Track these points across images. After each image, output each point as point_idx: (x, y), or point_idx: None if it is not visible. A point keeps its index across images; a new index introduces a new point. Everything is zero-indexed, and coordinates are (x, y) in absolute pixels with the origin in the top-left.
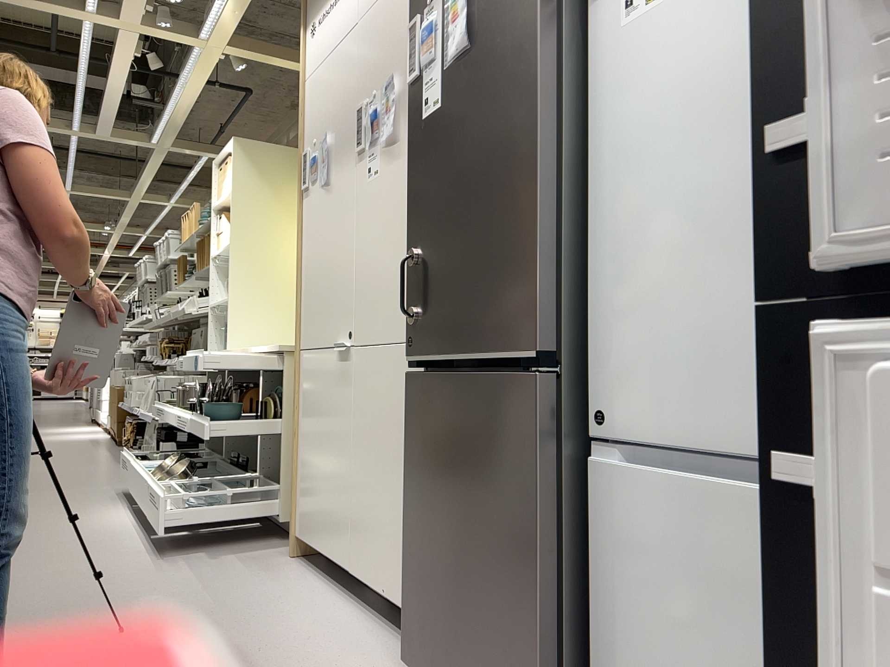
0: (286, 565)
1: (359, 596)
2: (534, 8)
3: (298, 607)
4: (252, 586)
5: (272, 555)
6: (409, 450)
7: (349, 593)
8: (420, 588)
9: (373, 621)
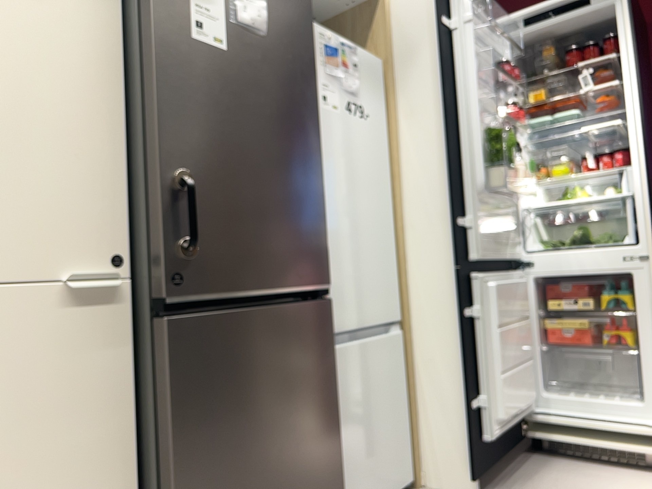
0: None
1: None
2: (312, 62)
3: None
4: None
5: None
6: (179, 409)
7: None
8: None
9: None
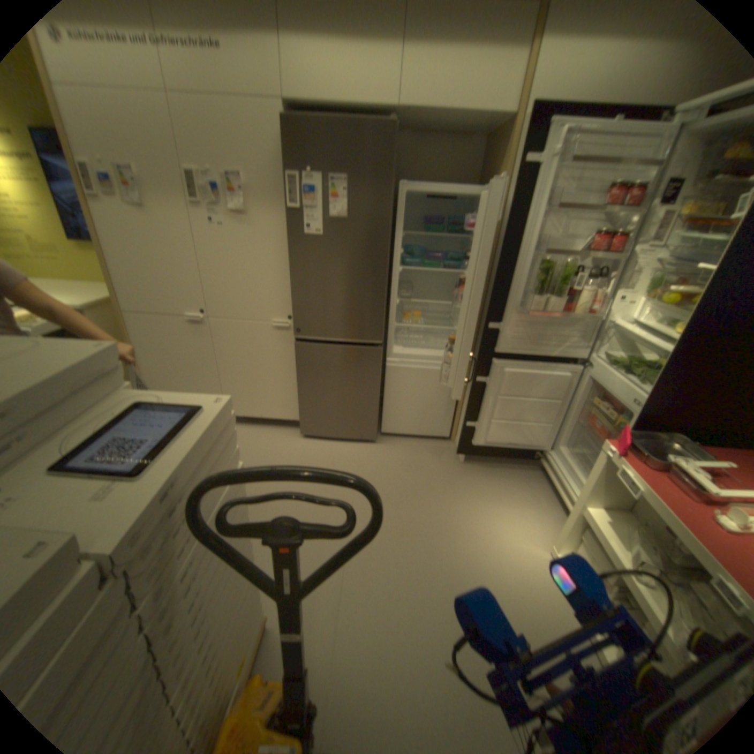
0: None
1: None
2: (387, 222)
3: None
4: None
5: None
6: (300, 368)
7: None
8: (308, 410)
9: (254, 426)
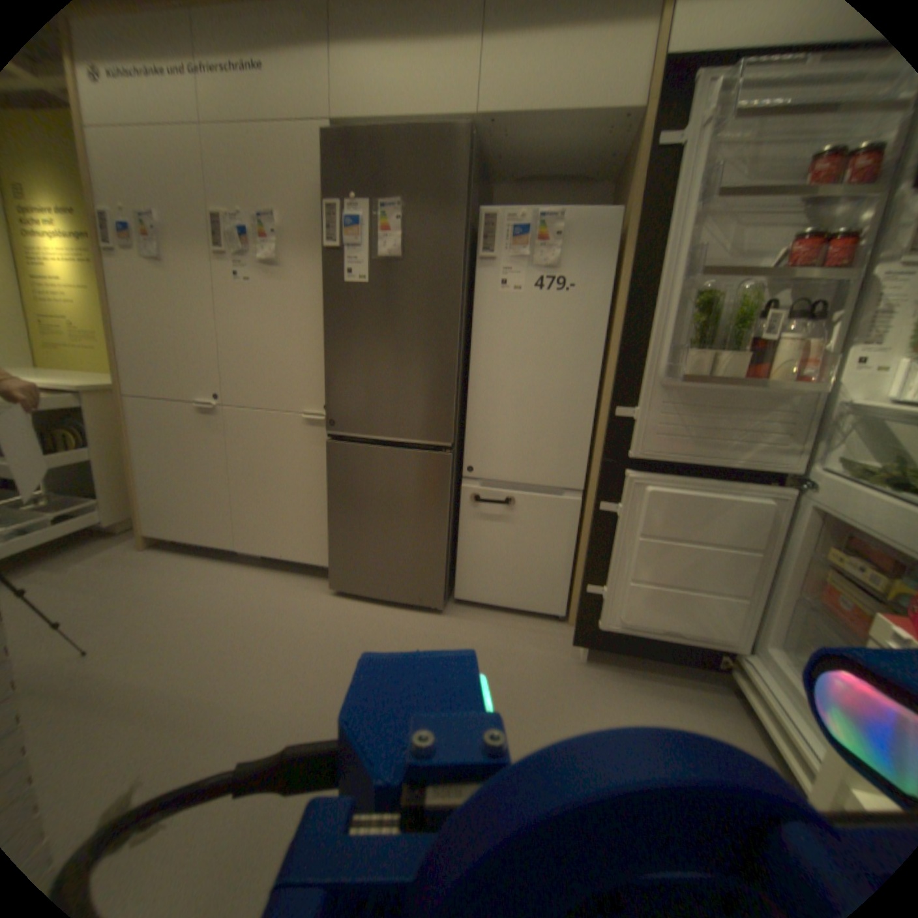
0: (145, 557)
1: (237, 561)
2: (457, 263)
3: (205, 582)
4: (142, 581)
5: (118, 555)
6: (332, 482)
7: (228, 562)
8: (342, 551)
9: (270, 573)
